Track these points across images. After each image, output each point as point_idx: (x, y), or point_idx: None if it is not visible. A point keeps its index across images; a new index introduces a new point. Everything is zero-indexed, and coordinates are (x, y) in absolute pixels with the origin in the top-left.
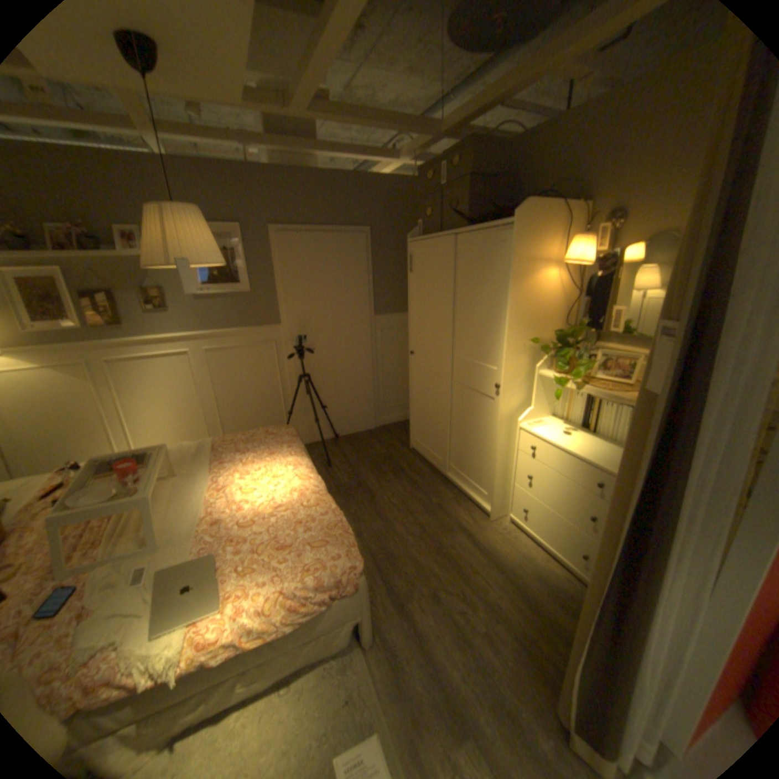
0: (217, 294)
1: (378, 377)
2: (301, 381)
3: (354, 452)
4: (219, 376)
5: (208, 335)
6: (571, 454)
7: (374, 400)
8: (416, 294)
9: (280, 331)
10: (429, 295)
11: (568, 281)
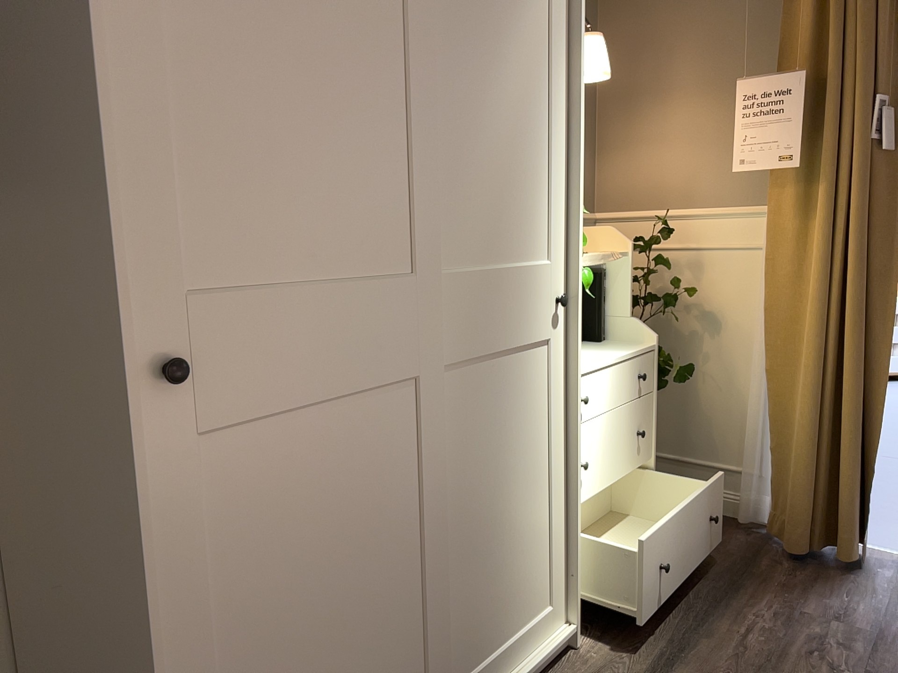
0: None
1: None
2: None
3: None
4: None
5: None
6: (614, 362)
7: None
8: None
9: None
10: (306, 7)
11: None
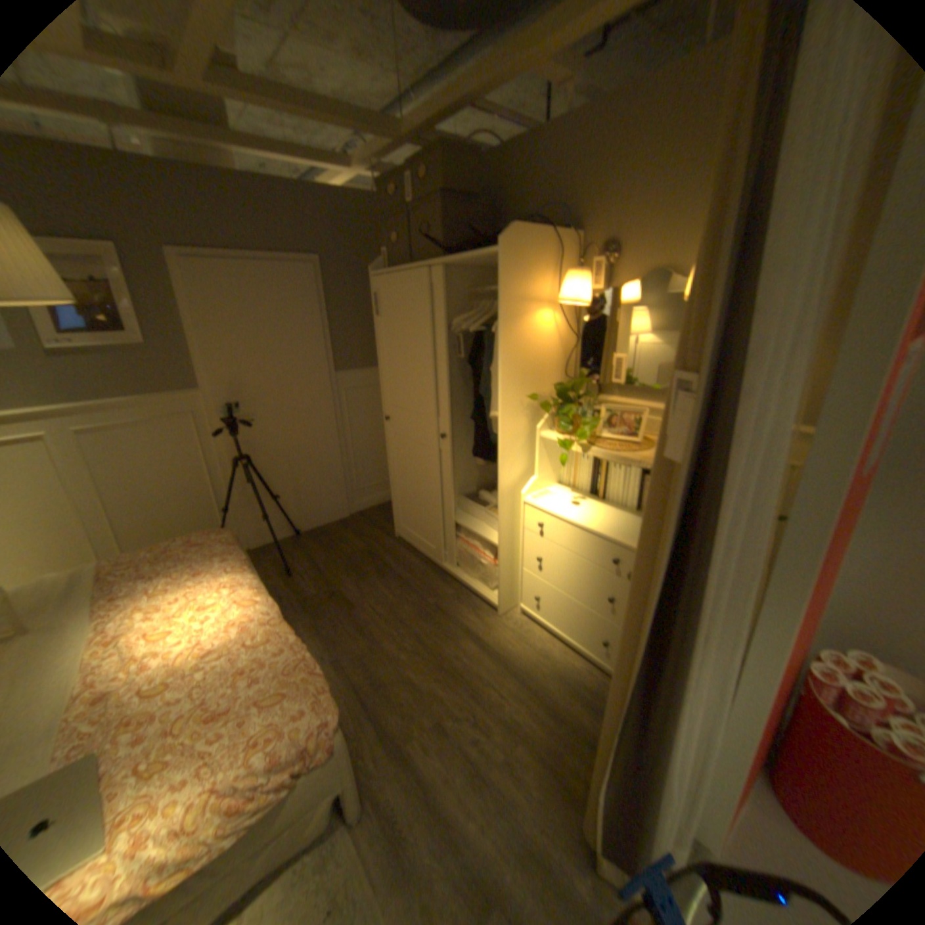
0: (86, 346)
1: (347, 450)
2: (237, 464)
3: (321, 551)
4: (102, 468)
5: (76, 408)
6: (581, 528)
7: (344, 479)
8: (386, 342)
9: (197, 396)
10: (402, 344)
11: (563, 325)
